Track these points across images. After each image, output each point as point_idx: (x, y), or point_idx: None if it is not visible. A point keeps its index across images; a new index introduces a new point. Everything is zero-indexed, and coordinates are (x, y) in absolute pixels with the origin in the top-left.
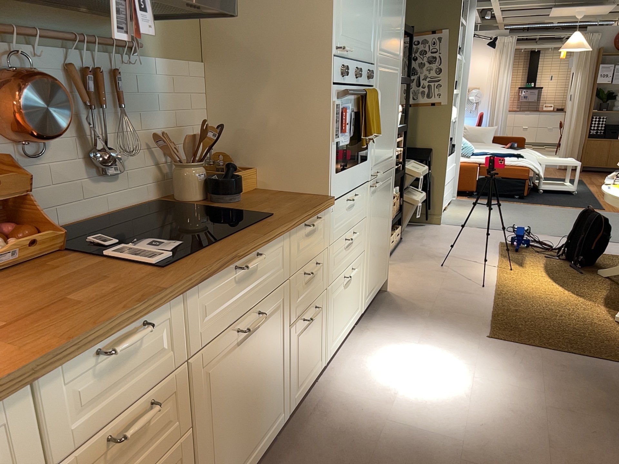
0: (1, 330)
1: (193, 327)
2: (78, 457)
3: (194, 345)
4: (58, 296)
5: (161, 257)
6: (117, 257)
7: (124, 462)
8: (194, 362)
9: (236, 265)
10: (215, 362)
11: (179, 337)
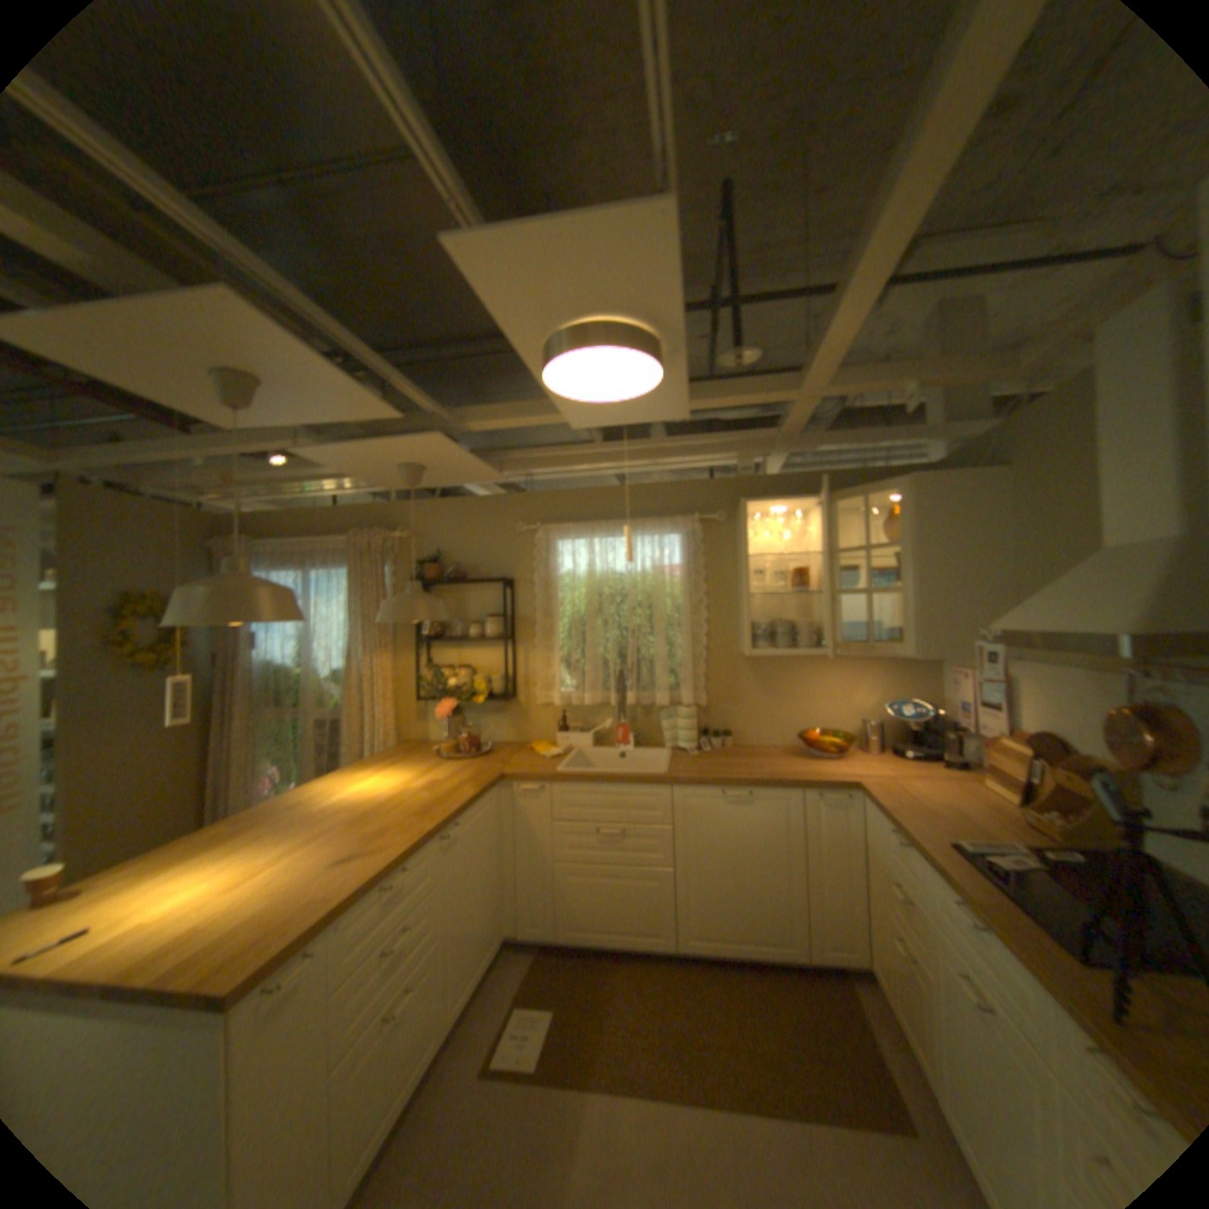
0: (922, 808)
1: (936, 901)
2: (895, 876)
3: (936, 917)
4: (950, 823)
5: (976, 854)
6: (998, 846)
7: (907, 919)
8: (937, 933)
9: (966, 905)
10: (952, 968)
11: (929, 892)
